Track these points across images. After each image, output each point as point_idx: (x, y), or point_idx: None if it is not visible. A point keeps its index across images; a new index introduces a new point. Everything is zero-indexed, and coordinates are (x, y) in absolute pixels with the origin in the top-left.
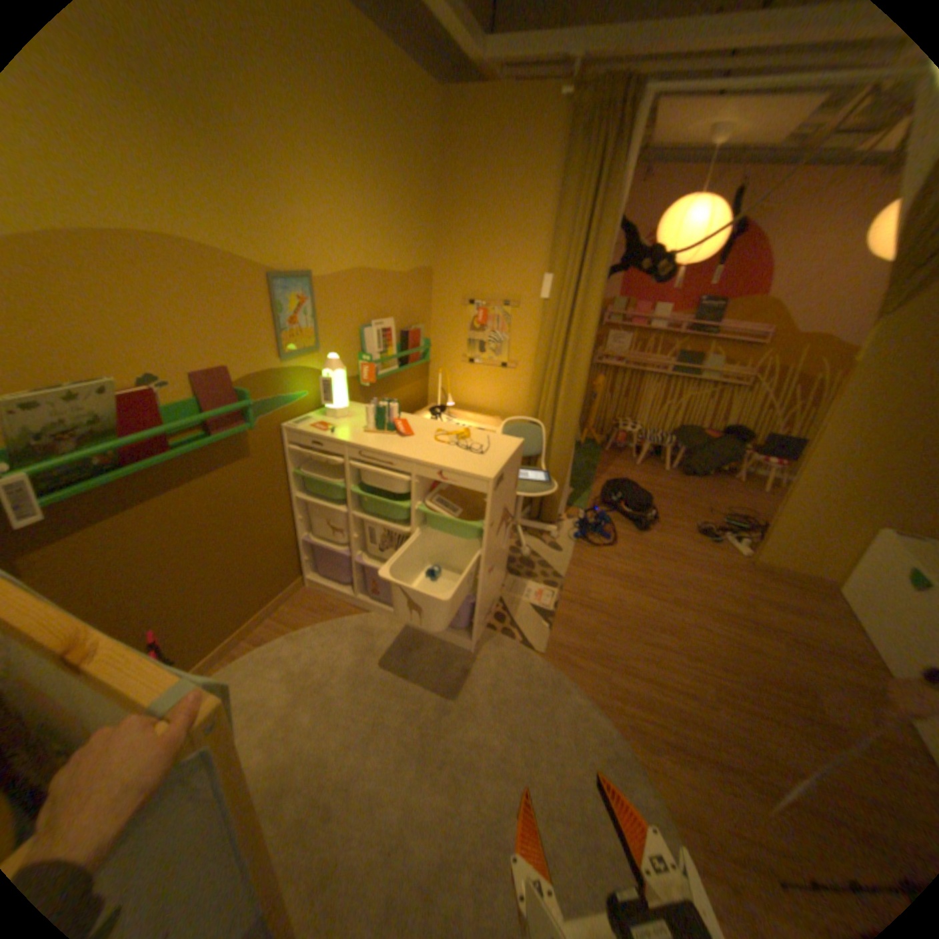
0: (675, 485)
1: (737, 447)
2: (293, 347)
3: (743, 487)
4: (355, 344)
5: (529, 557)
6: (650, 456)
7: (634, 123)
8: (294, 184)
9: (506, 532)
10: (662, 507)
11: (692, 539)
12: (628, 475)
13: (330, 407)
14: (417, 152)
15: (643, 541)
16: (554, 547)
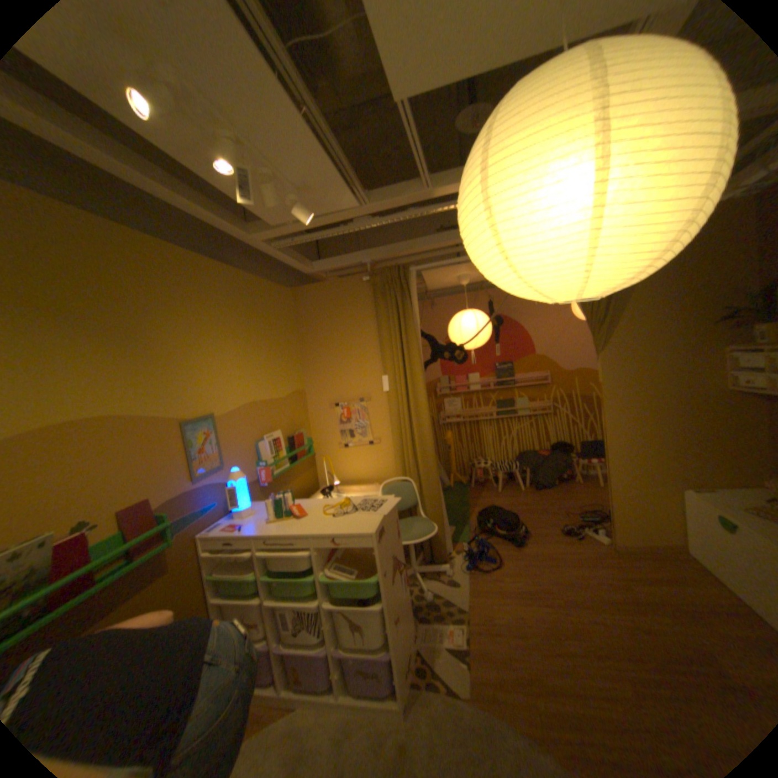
0: (533, 500)
1: (565, 457)
2: (203, 469)
3: (584, 487)
4: (253, 455)
5: (434, 601)
6: (507, 482)
7: (409, 286)
8: (198, 362)
9: (403, 580)
10: (529, 521)
11: (562, 543)
12: (495, 503)
13: (237, 510)
14: (281, 325)
15: (524, 556)
16: (453, 584)
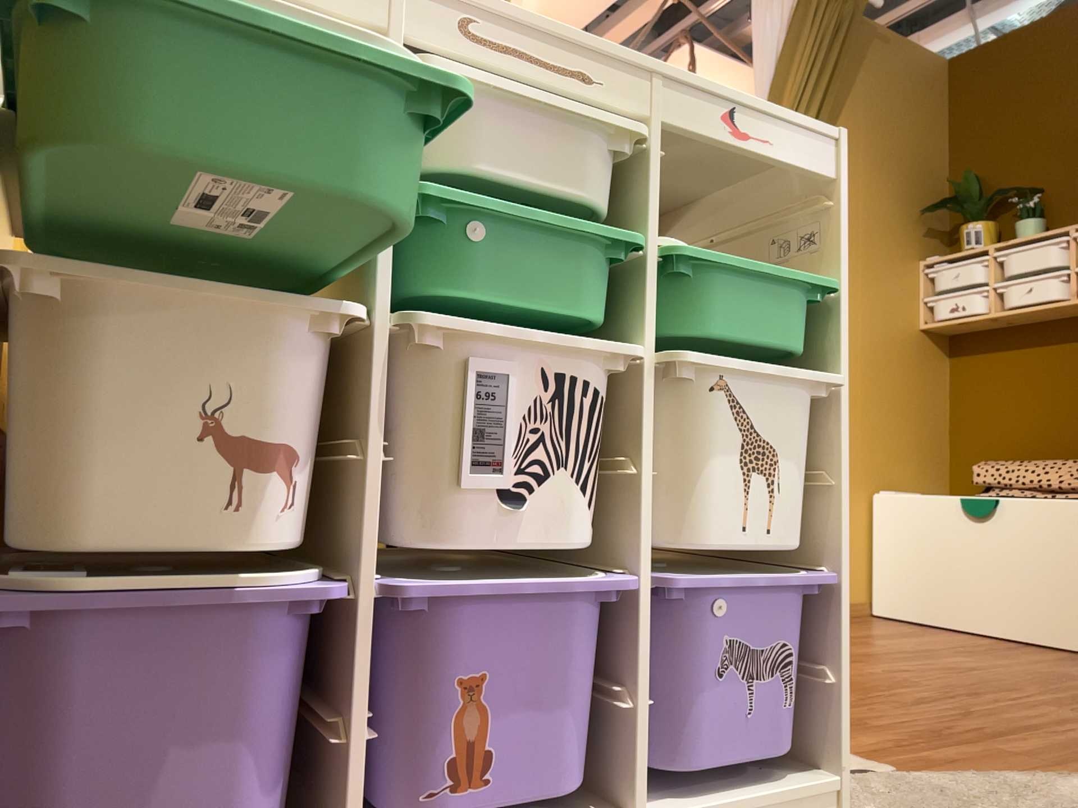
0: None
1: None
2: None
3: None
4: None
5: None
6: None
7: None
8: None
9: None
10: None
11: None
12: None
13: None
14: None
15: None
16: None
